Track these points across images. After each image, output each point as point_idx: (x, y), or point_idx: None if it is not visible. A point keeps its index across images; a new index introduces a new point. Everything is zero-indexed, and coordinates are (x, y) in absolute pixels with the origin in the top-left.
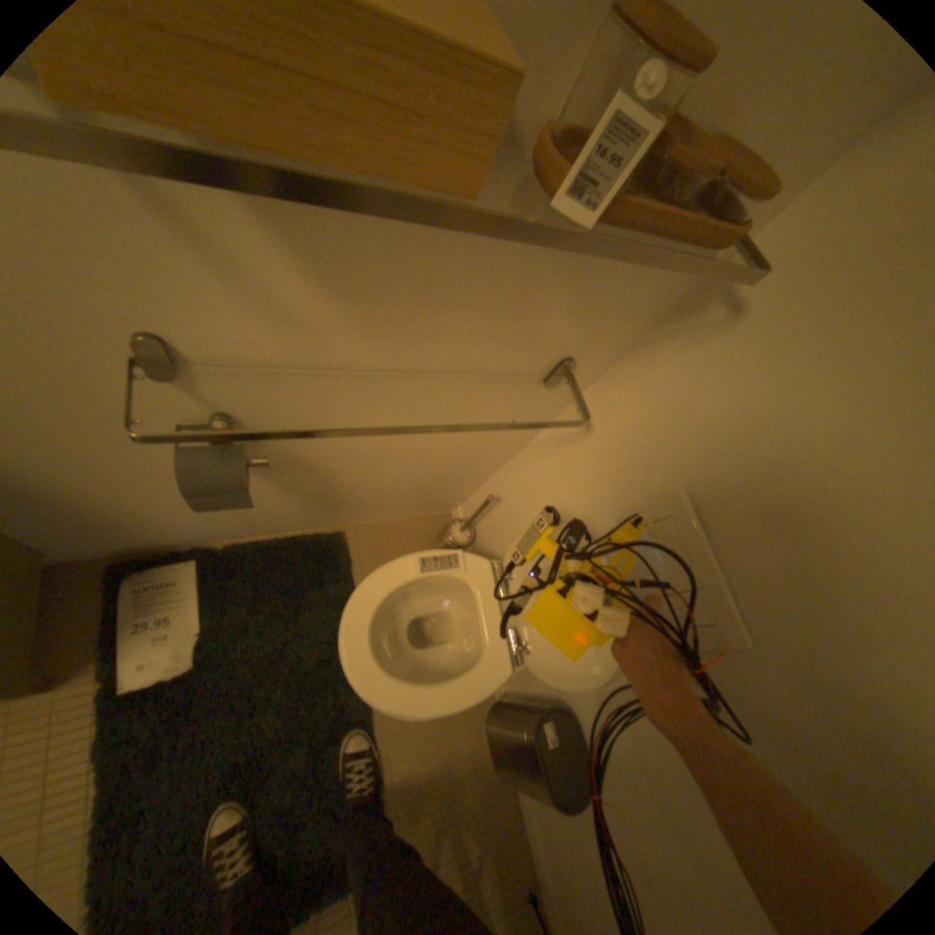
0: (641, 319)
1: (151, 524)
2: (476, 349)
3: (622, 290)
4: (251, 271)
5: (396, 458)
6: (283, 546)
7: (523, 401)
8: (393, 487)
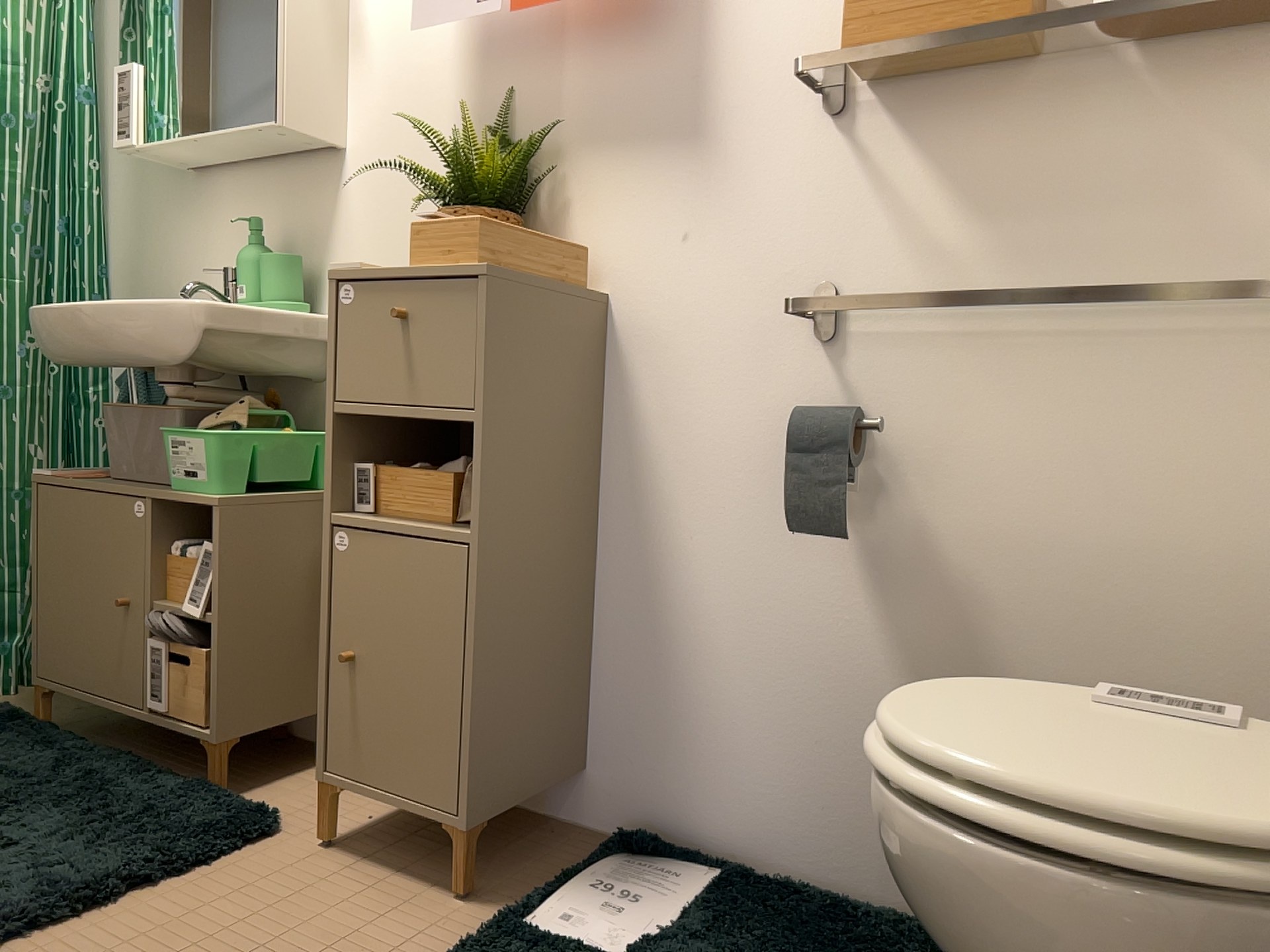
0: None
1: (713, 716)
2: (1143, 271)
3: None
4: (905, 210)
5: (1088, 575)
6: (870, 903)
7: None
8: None
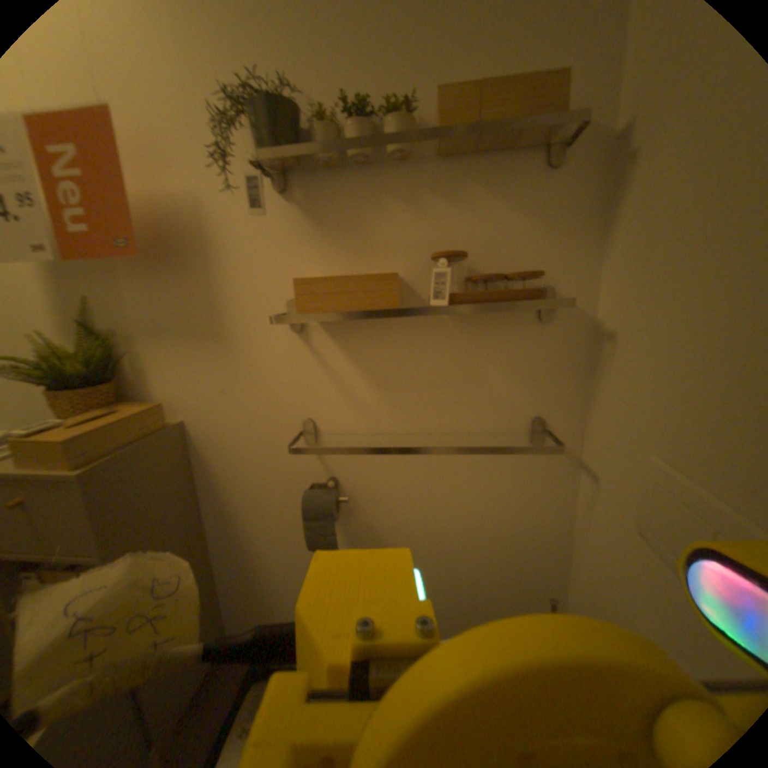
0: (574, 377)
1: (287, 613)
2: (464, 415)
3: (537, 358)
4: (347, 381)
5: (449, 543)
6: None
7: (530, 467)
8: (462, 598)
